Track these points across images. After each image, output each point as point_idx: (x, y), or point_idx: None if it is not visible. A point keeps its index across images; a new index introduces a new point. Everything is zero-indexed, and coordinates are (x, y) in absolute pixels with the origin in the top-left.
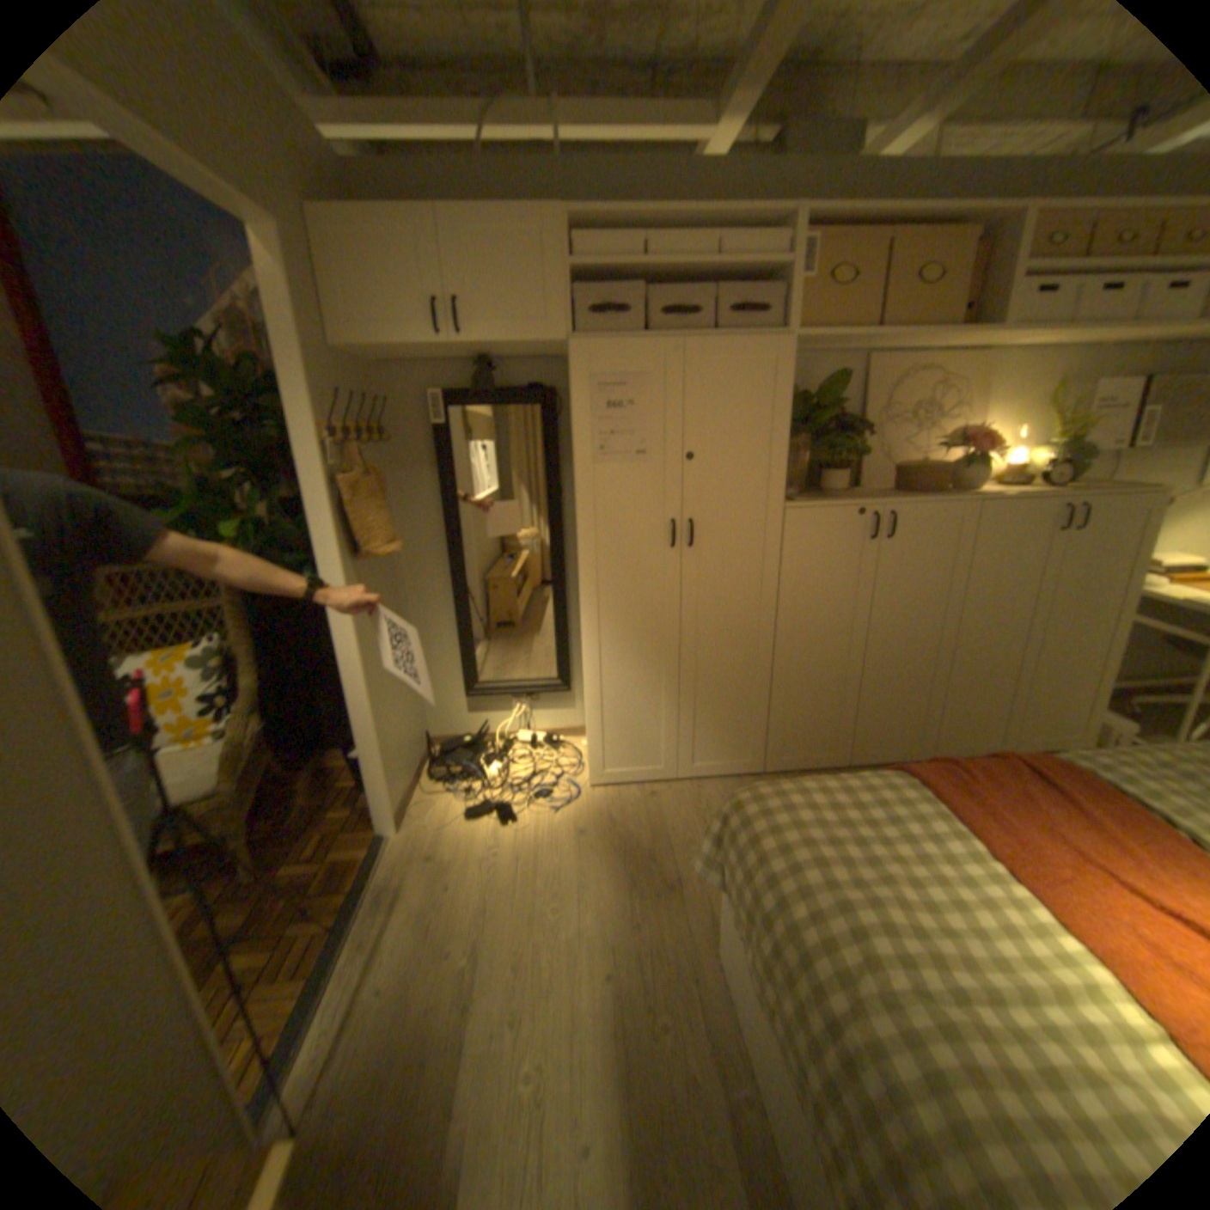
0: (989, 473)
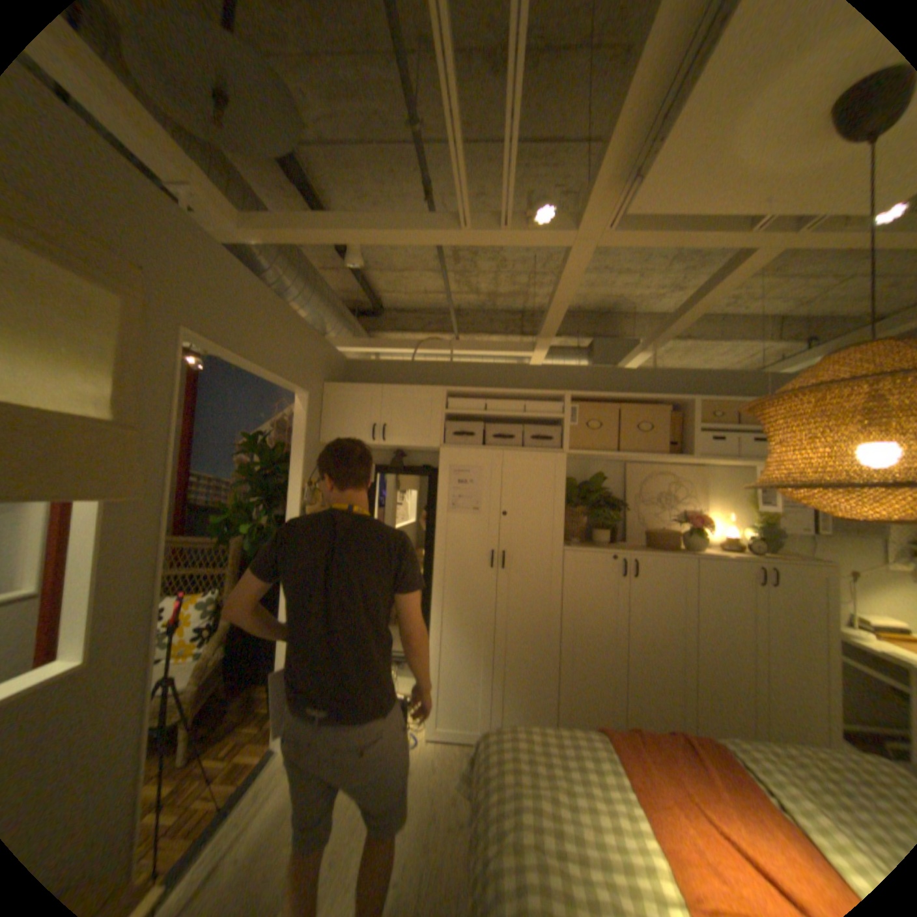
0: (706, 542)
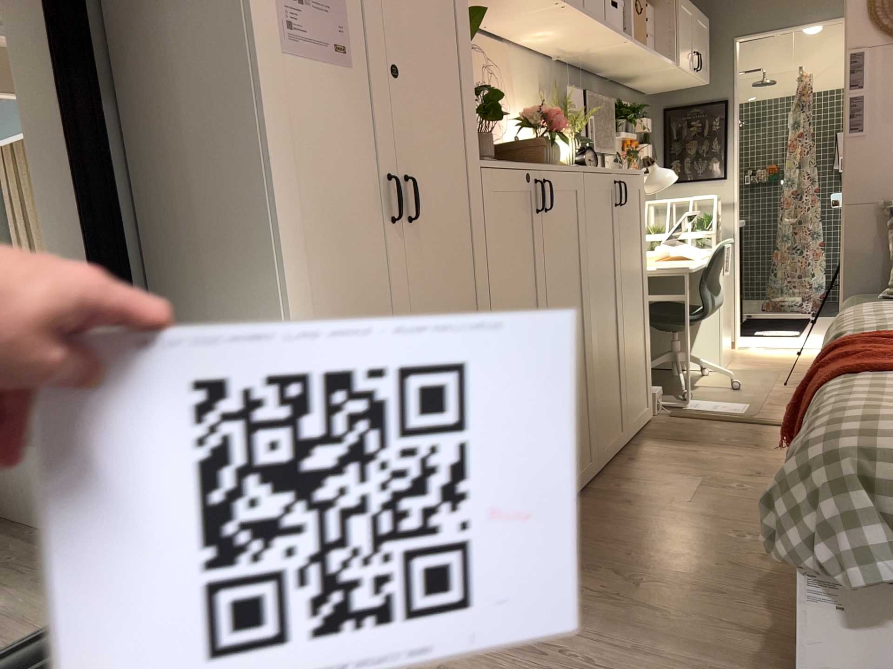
0: (560, 151)
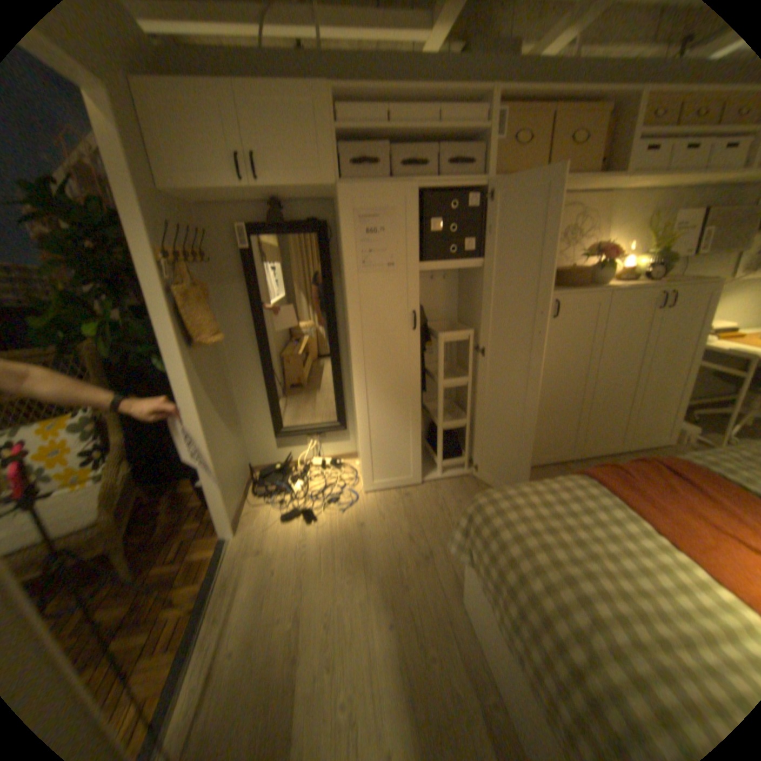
0: (614, 273)
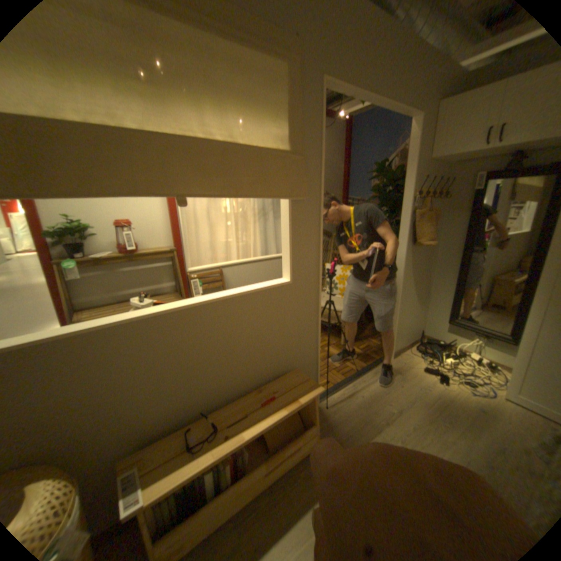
0: None
